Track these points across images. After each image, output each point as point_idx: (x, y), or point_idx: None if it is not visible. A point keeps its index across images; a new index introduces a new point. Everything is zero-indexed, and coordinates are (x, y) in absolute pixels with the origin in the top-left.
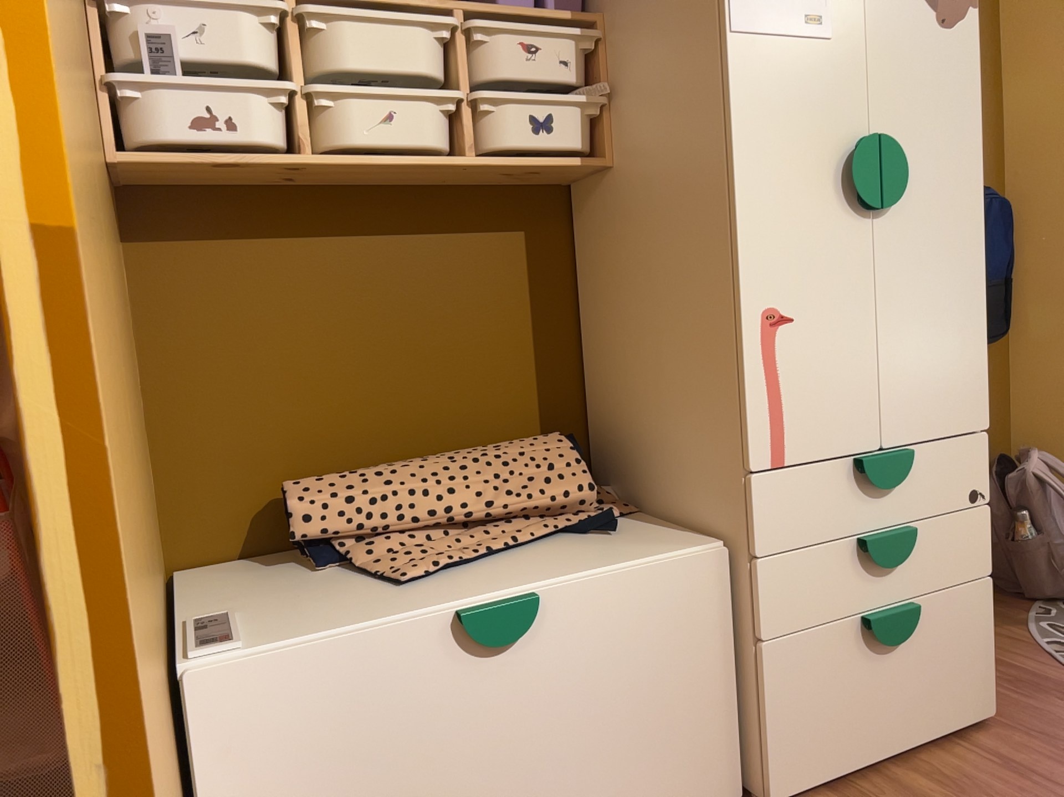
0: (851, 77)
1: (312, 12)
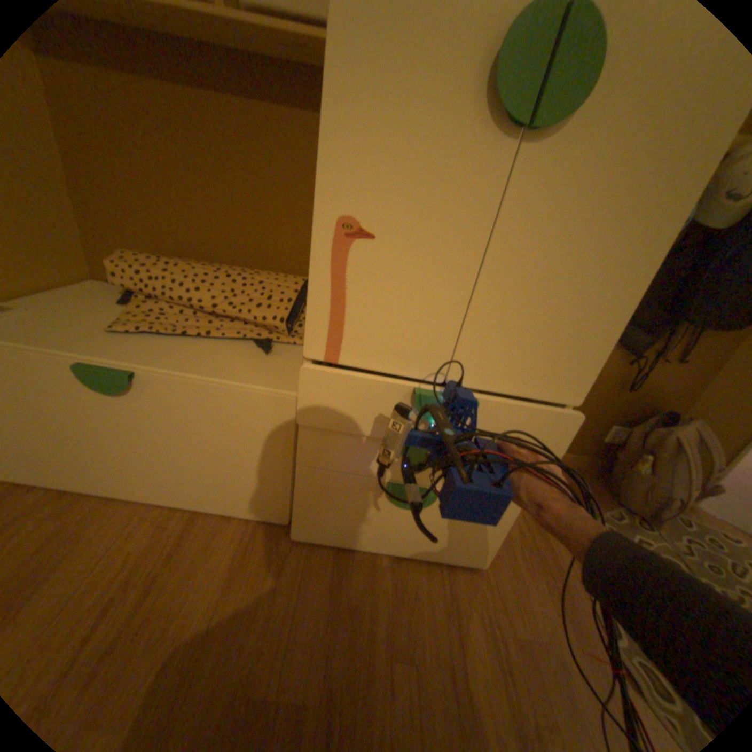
0: None
1: None
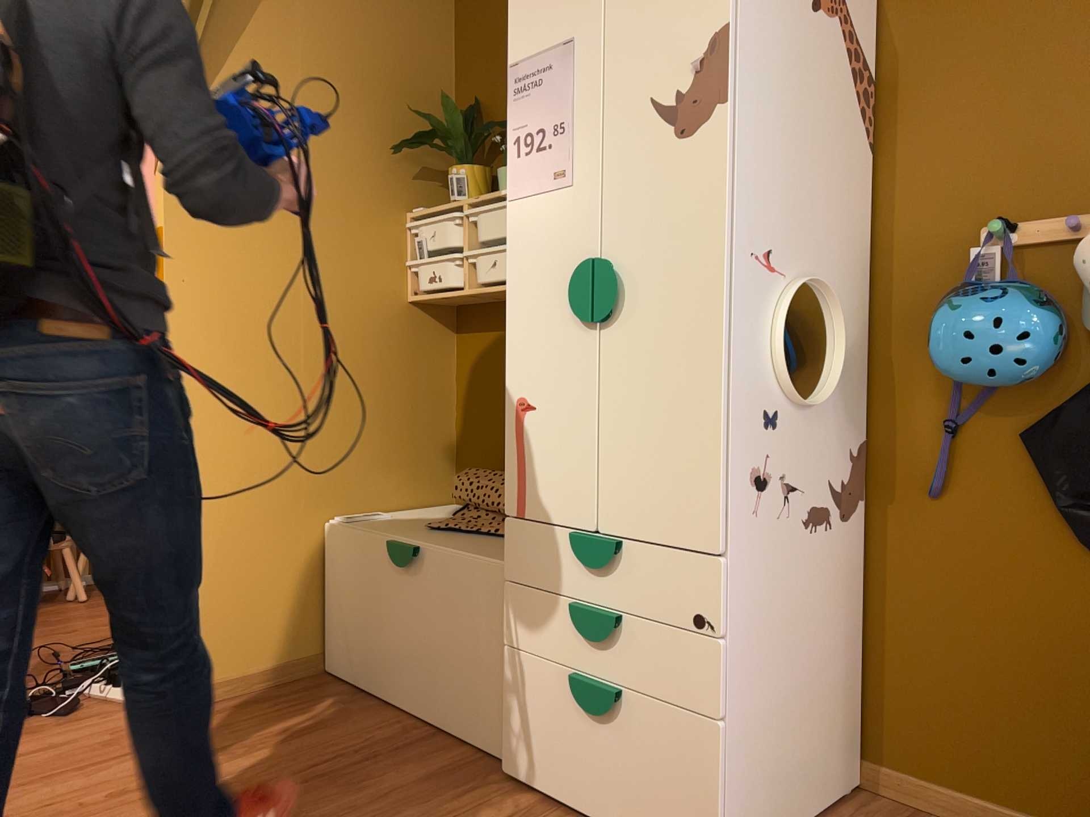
0: (586, 211)
1: (466, 211)
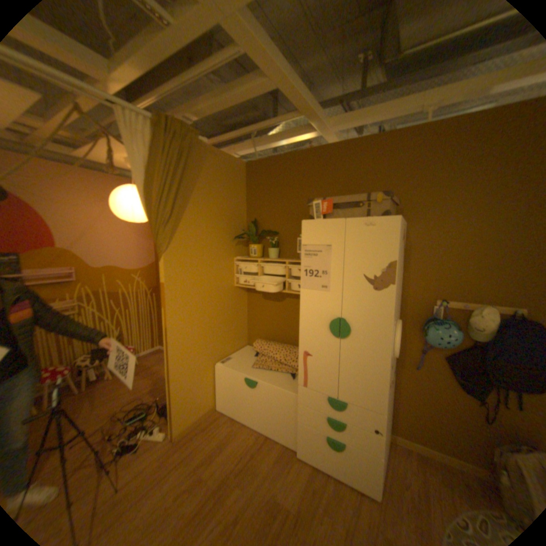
0: (335, 302)
1: (260, 264)
